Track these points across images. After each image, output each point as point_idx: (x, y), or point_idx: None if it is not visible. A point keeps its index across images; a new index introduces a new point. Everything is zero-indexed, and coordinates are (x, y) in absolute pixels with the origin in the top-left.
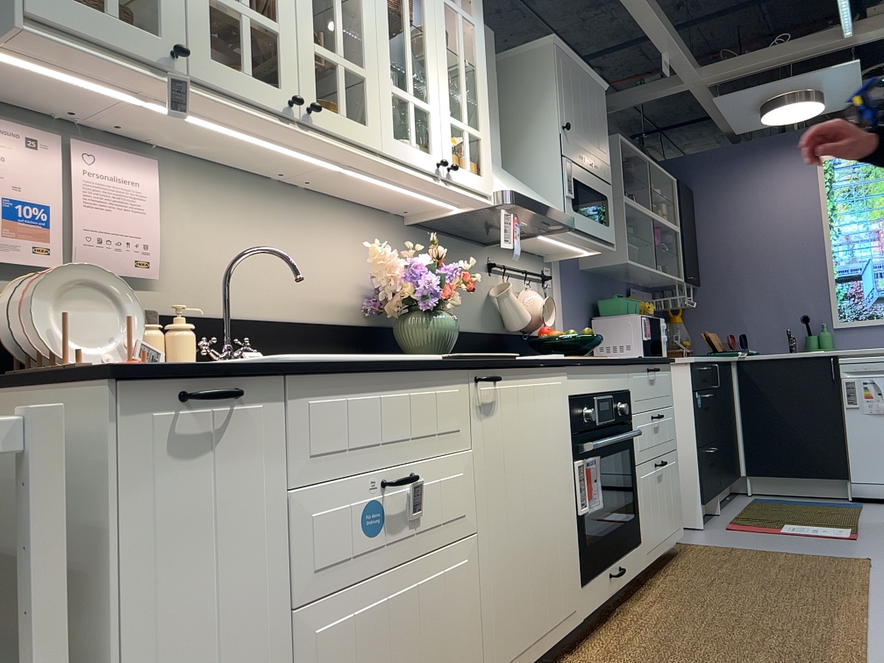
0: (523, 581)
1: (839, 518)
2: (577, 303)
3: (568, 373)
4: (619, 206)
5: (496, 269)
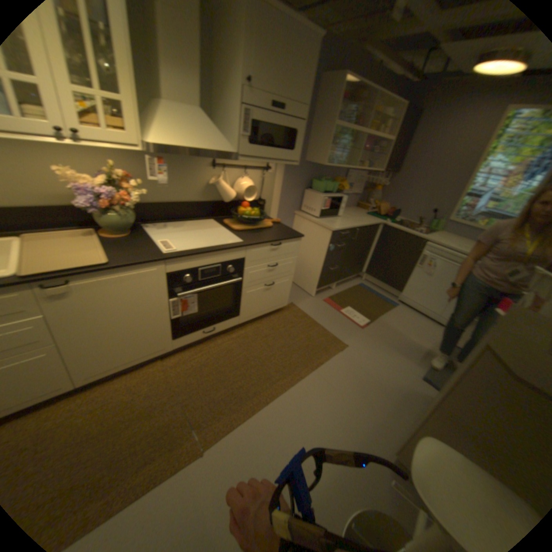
0: (109, 349)
1: (375, 312)
2: (295, 180)
3: (167, 263)
4: (337, 125)
5: (220, 165)
